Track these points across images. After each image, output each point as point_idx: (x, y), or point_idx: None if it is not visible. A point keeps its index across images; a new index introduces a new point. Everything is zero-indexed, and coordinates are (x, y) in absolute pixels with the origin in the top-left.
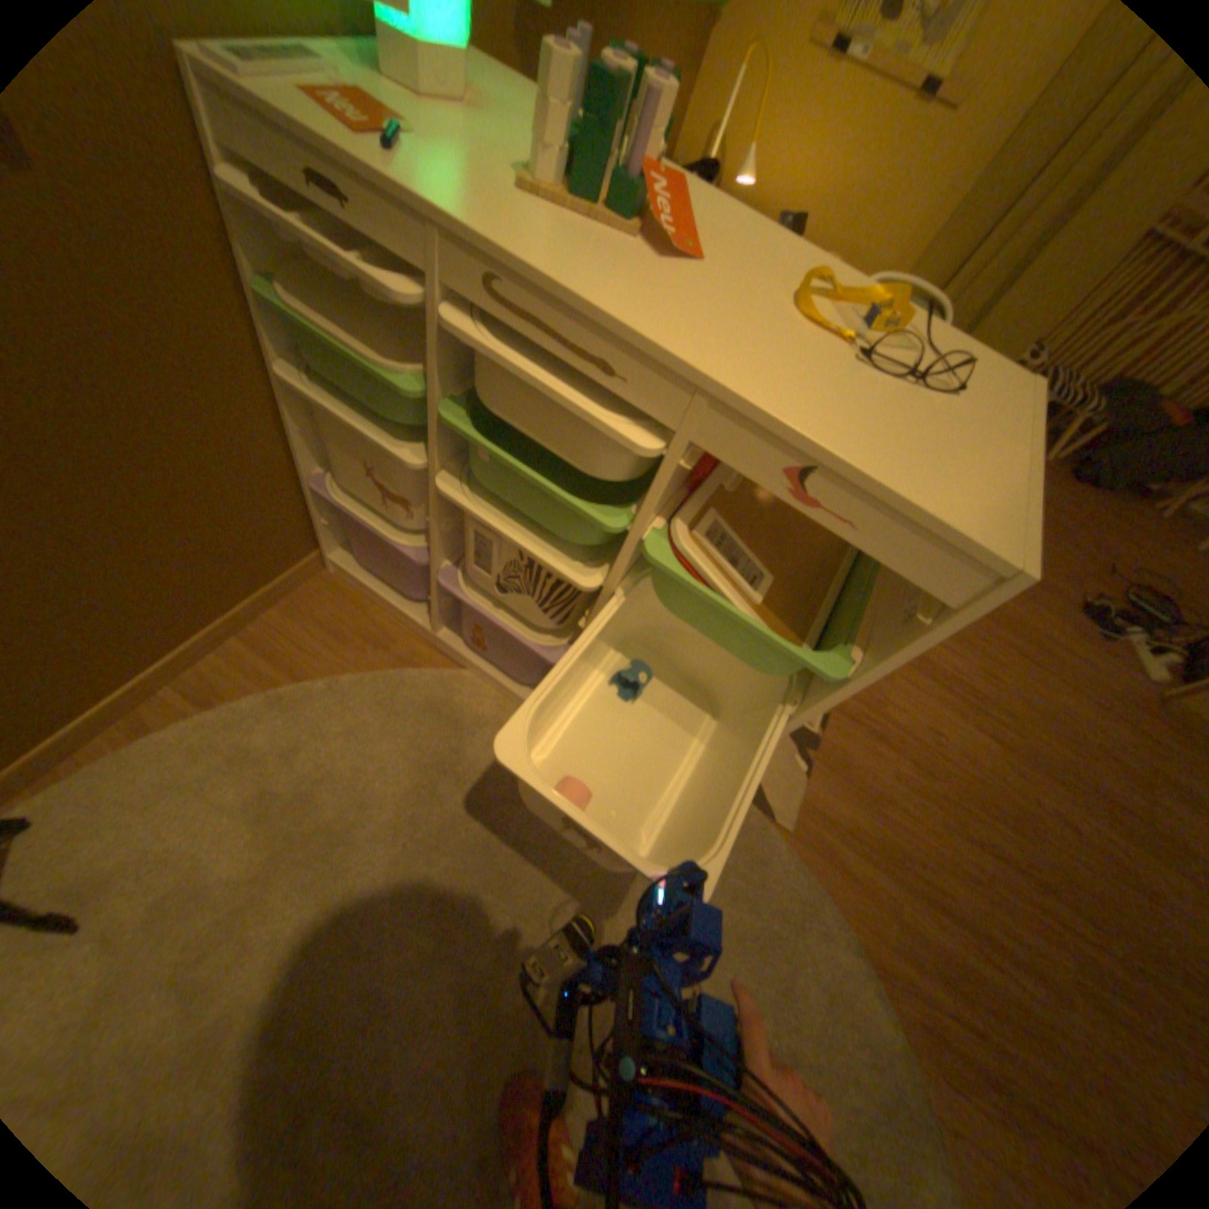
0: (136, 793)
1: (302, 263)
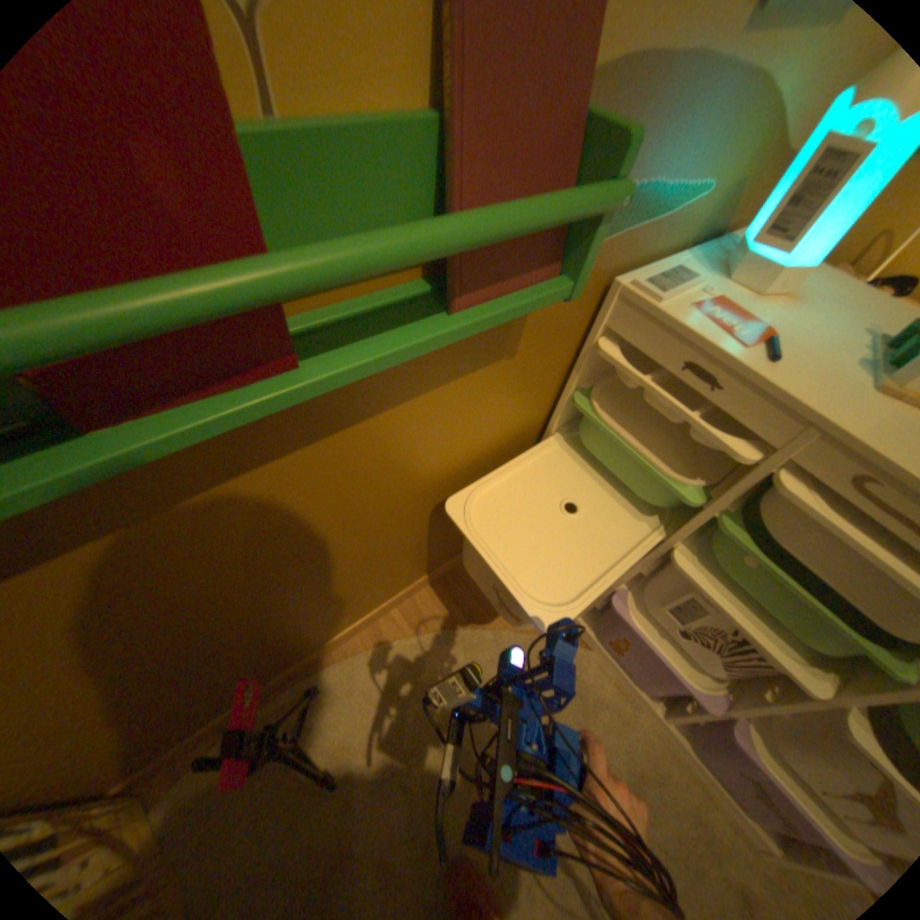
0: (376, 690)
1: (606, 382)
